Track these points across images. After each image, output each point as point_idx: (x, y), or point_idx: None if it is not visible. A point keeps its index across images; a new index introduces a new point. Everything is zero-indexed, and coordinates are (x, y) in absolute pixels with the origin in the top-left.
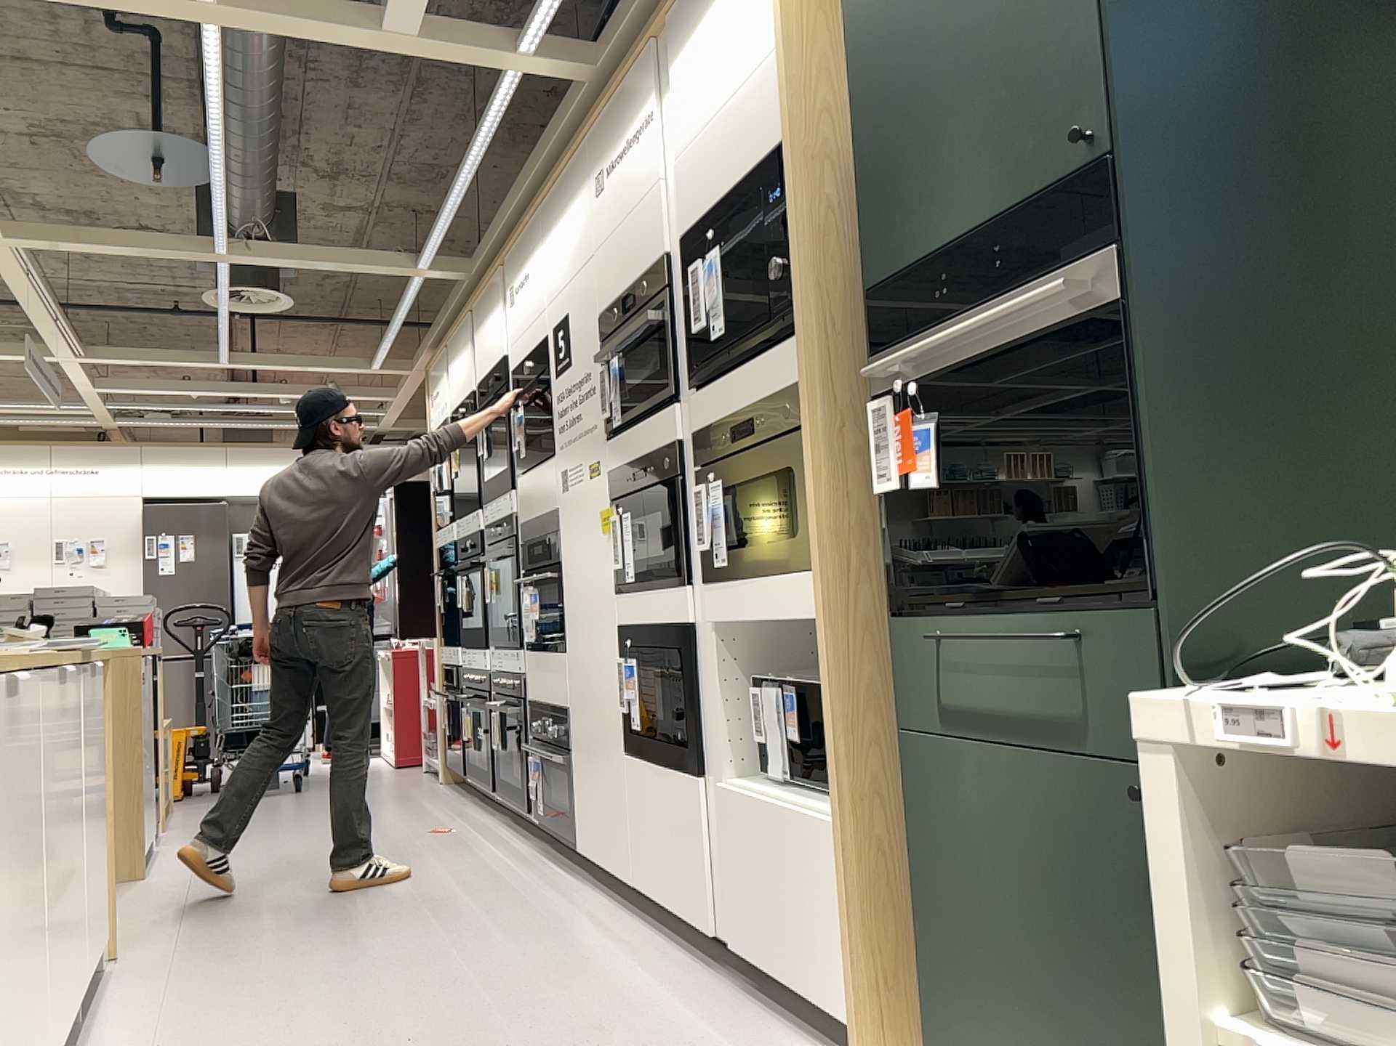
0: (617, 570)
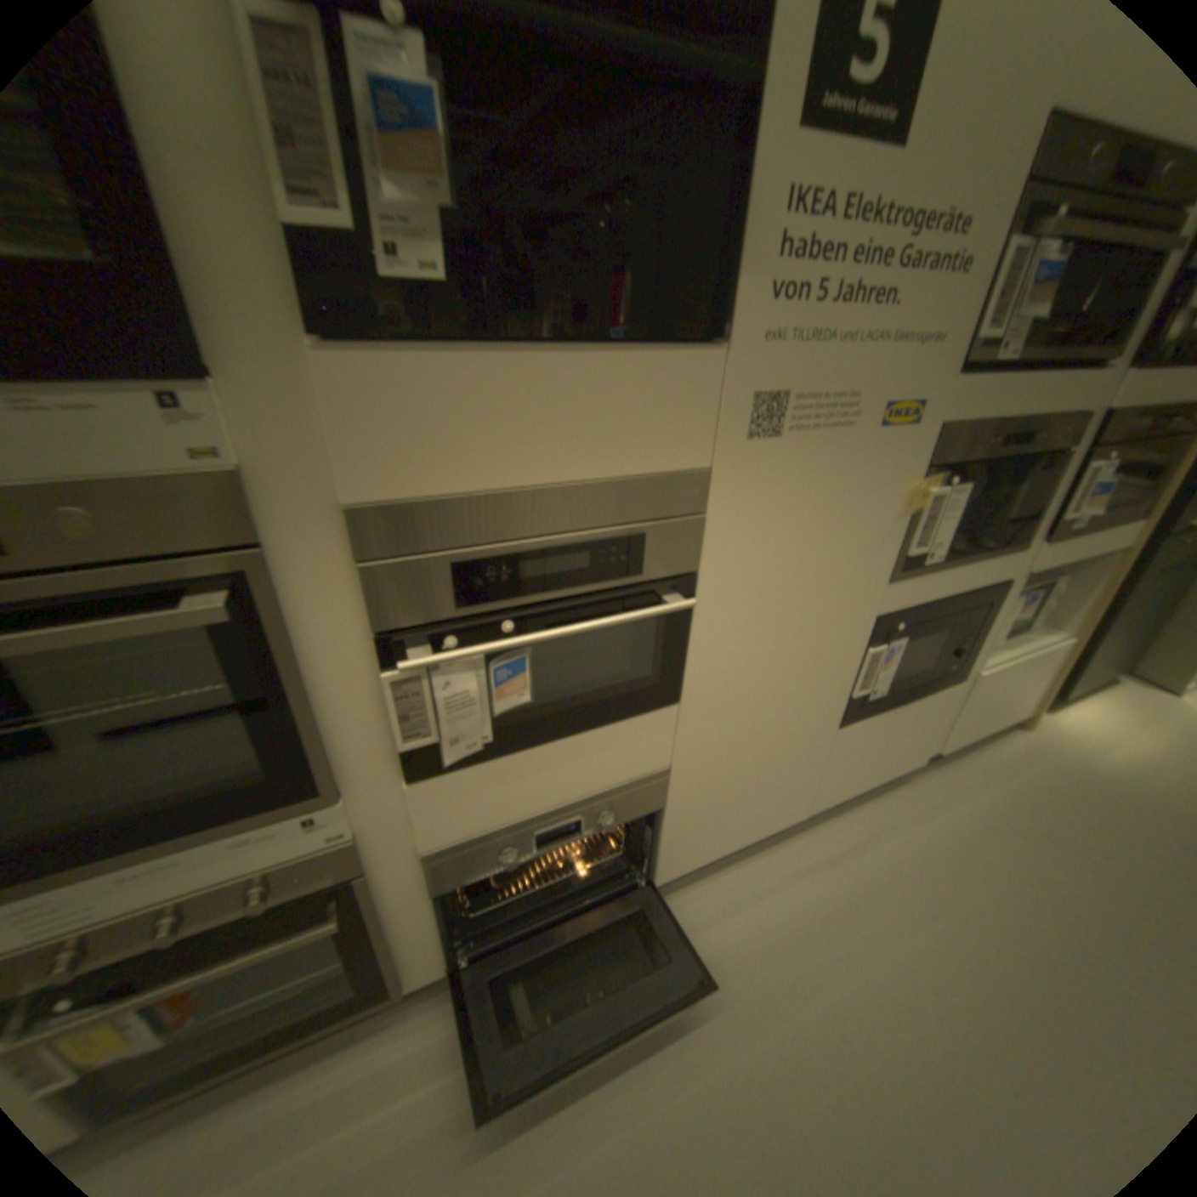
0: (912, 554)
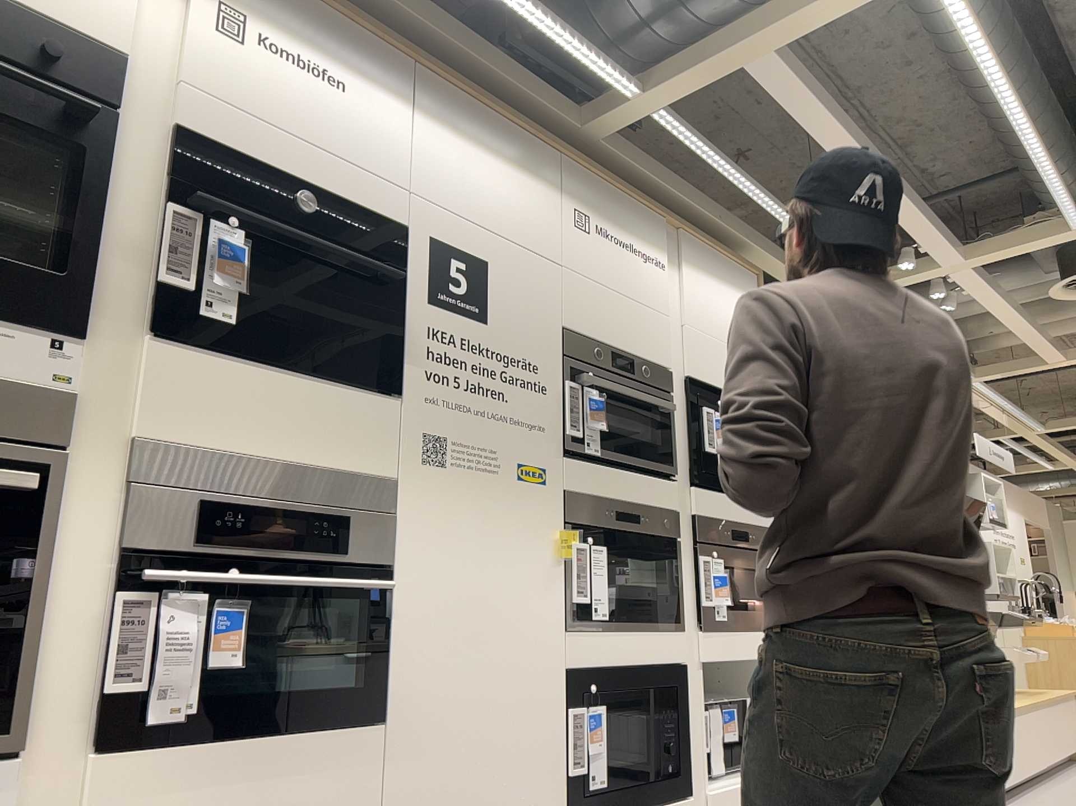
0: (577, 603)
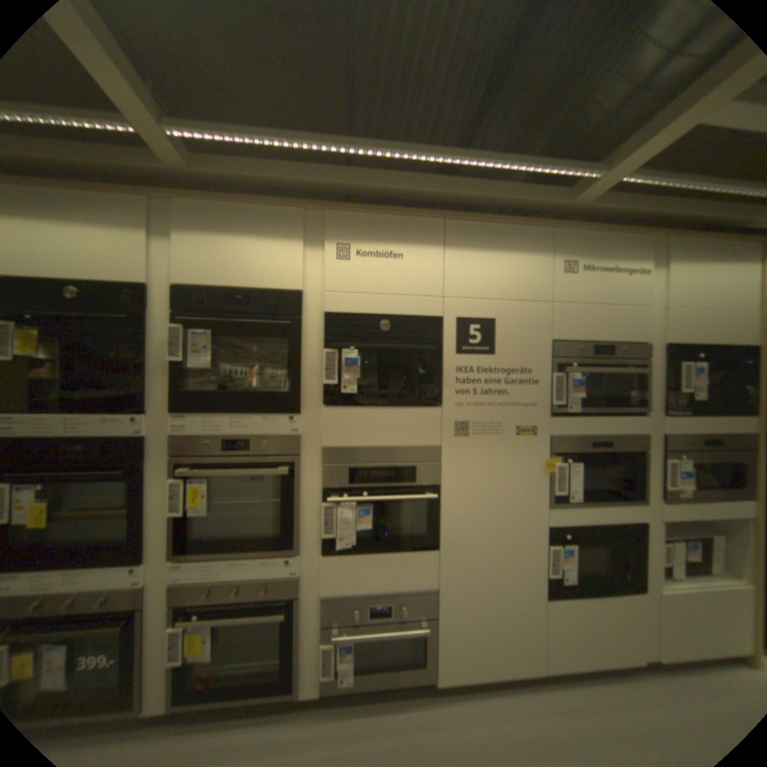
0: (557, 495)
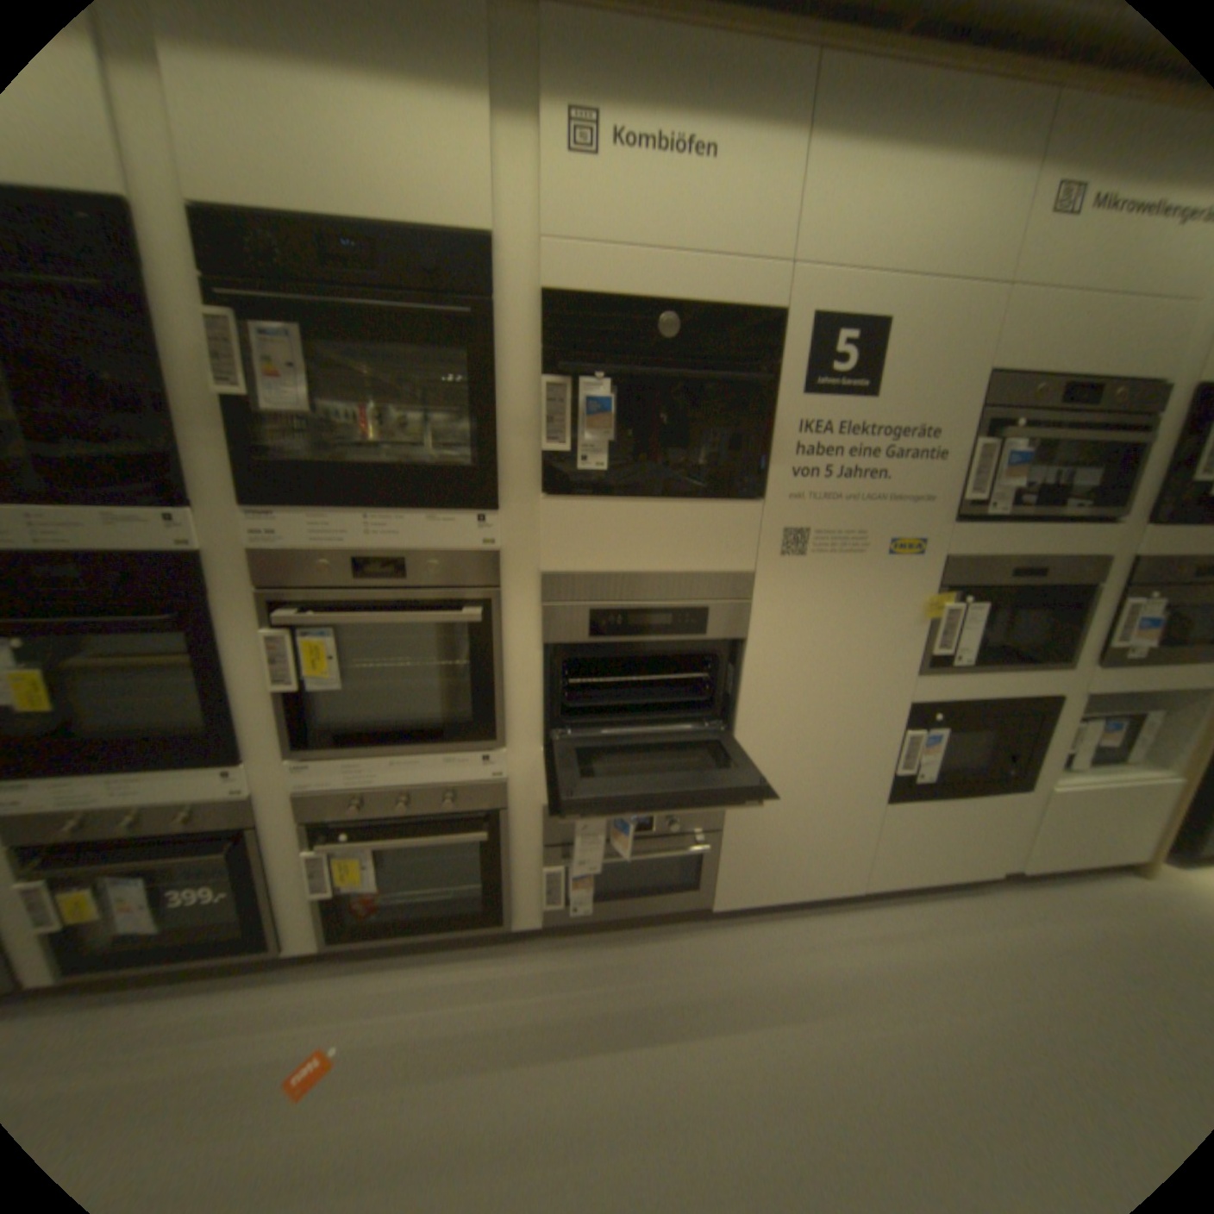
0: (937, 654)
